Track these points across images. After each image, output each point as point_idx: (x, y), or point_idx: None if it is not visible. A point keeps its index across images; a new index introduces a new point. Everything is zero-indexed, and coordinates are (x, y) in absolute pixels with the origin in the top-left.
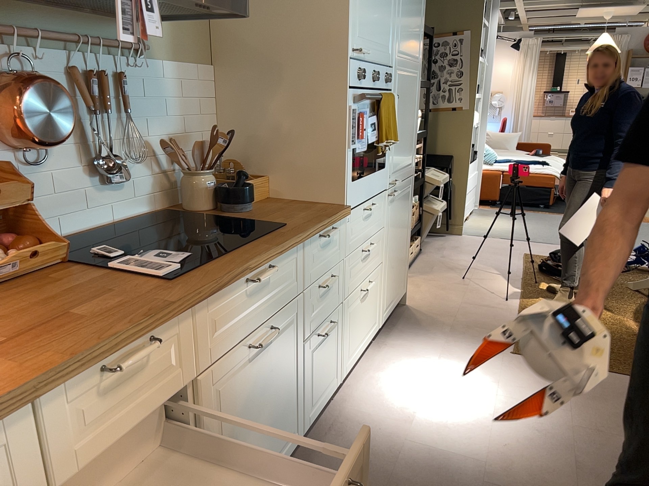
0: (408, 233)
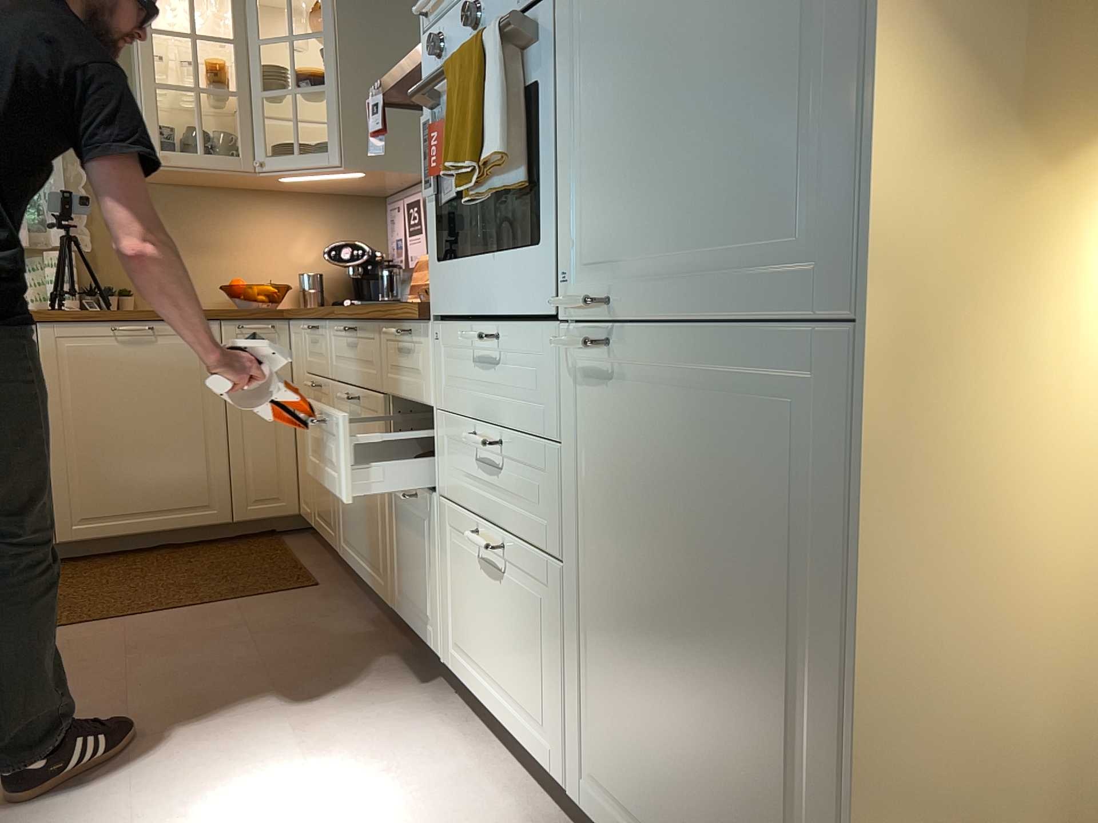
0: (824, 689)
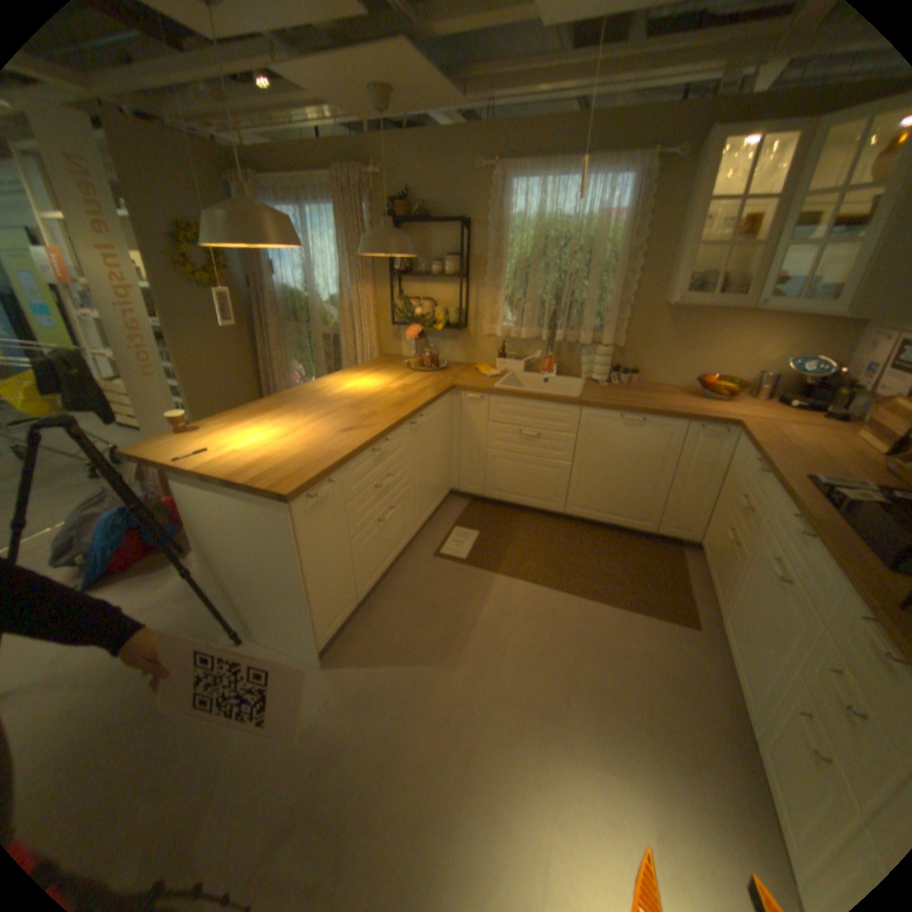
0: None
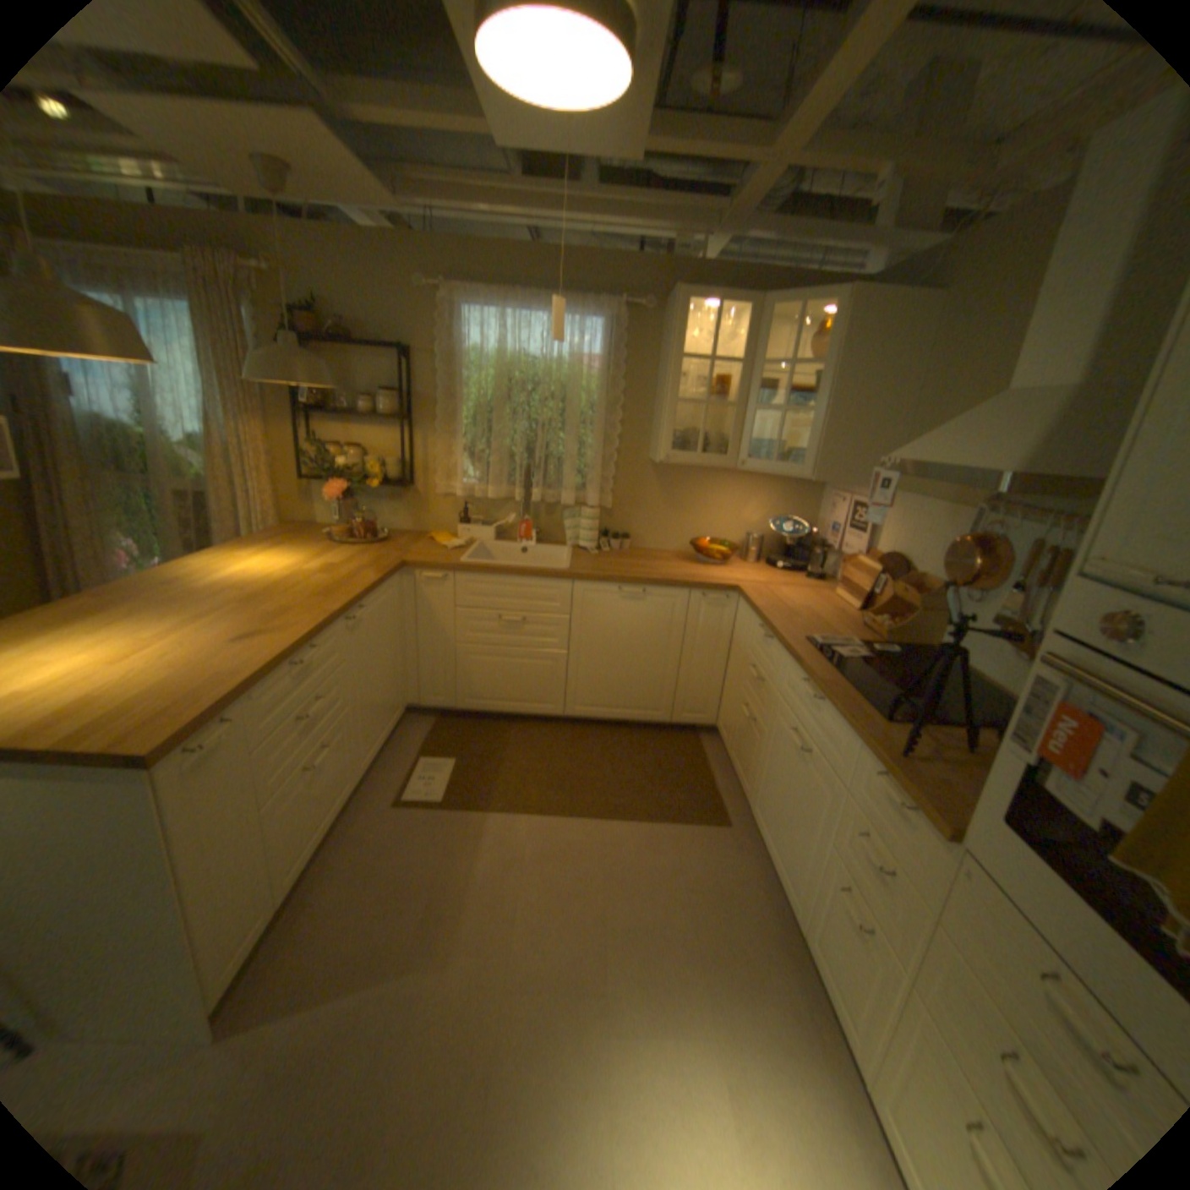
0: None
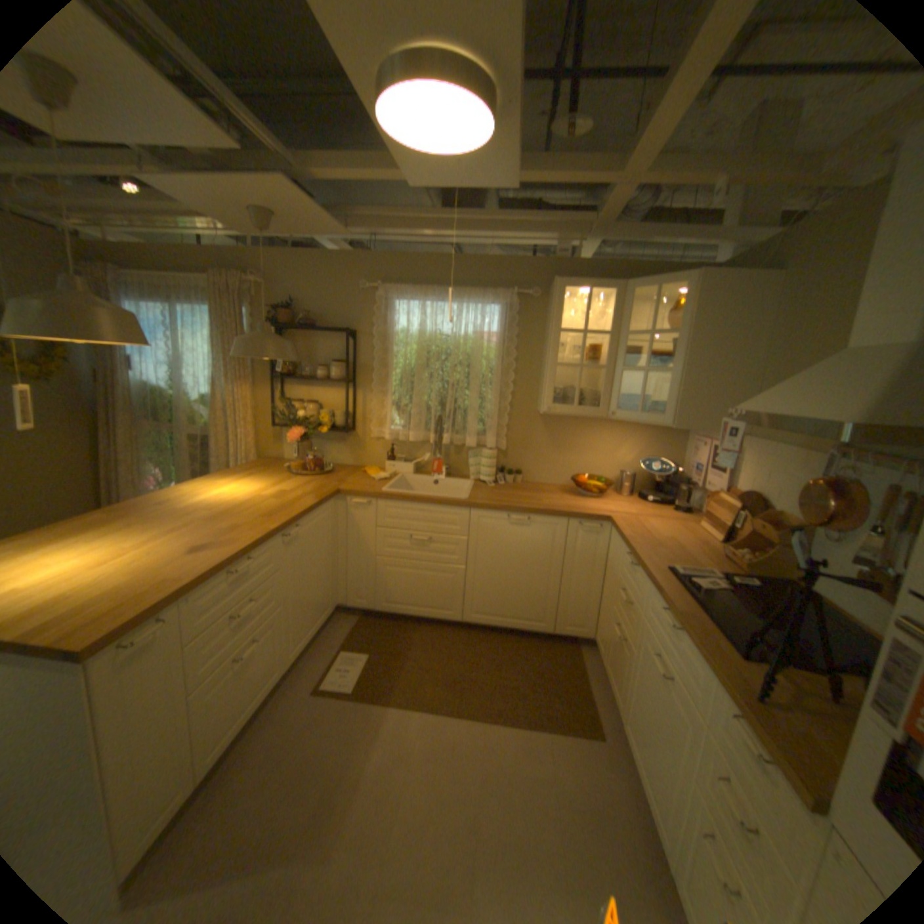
0: None
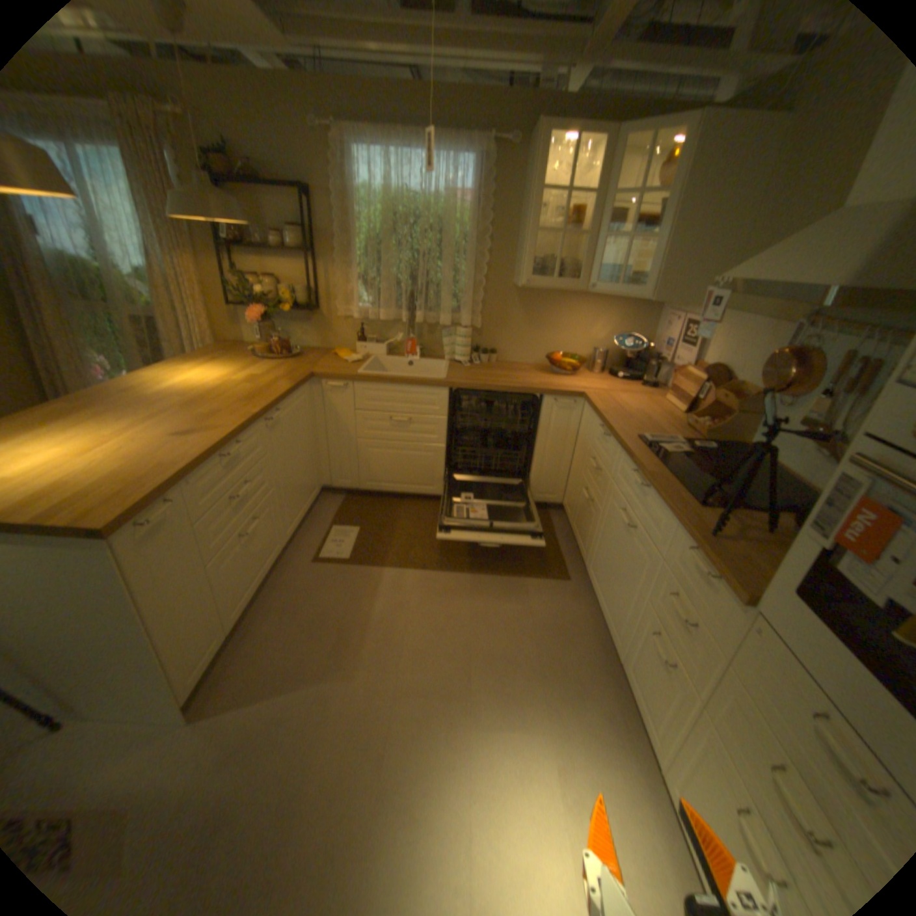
0: None
